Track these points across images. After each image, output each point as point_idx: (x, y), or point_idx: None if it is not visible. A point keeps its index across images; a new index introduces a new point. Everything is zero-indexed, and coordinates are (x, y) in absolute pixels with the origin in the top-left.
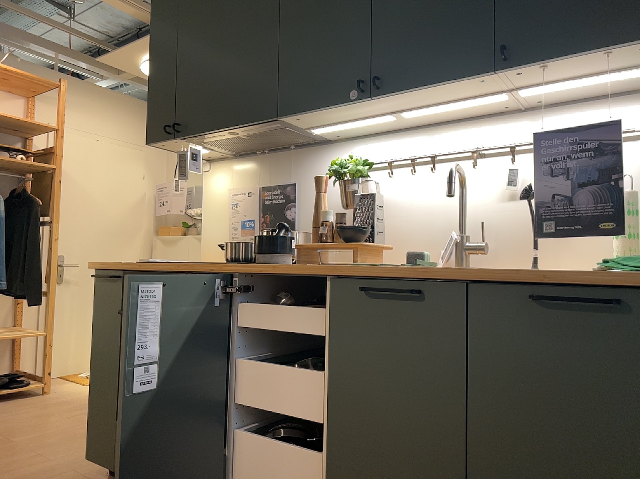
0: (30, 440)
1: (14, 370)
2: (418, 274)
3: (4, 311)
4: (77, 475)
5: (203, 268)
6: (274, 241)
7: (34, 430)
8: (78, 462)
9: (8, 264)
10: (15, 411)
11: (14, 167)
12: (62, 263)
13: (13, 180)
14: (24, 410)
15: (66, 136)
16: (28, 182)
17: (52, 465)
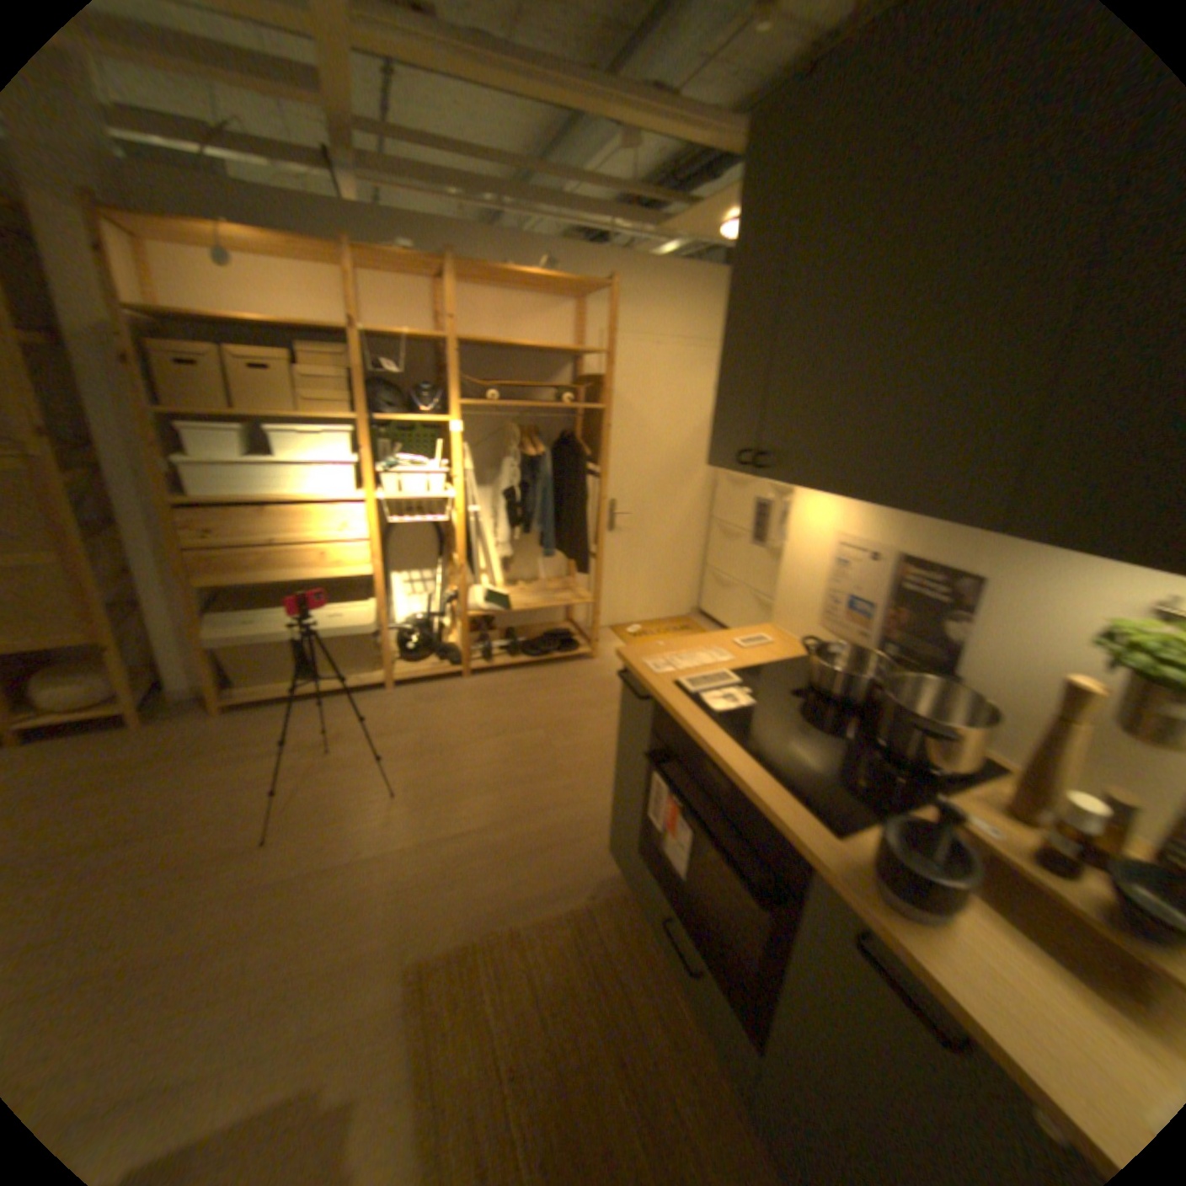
0: (568, 752)
1: (567, 619)
2: None
3: (556, 562)
4: (602, 849)
5: (768, 803)
6: (930, 883)
7: (573, 733)
8: (606, 819)
9: (556, 520)
10: (562, 688)
11: (556, 408)
12: (610, 511)
13: (558, 415)
14: (570, 688)
15: (616, 345)
16: (573, 417)
17: (581, 813)
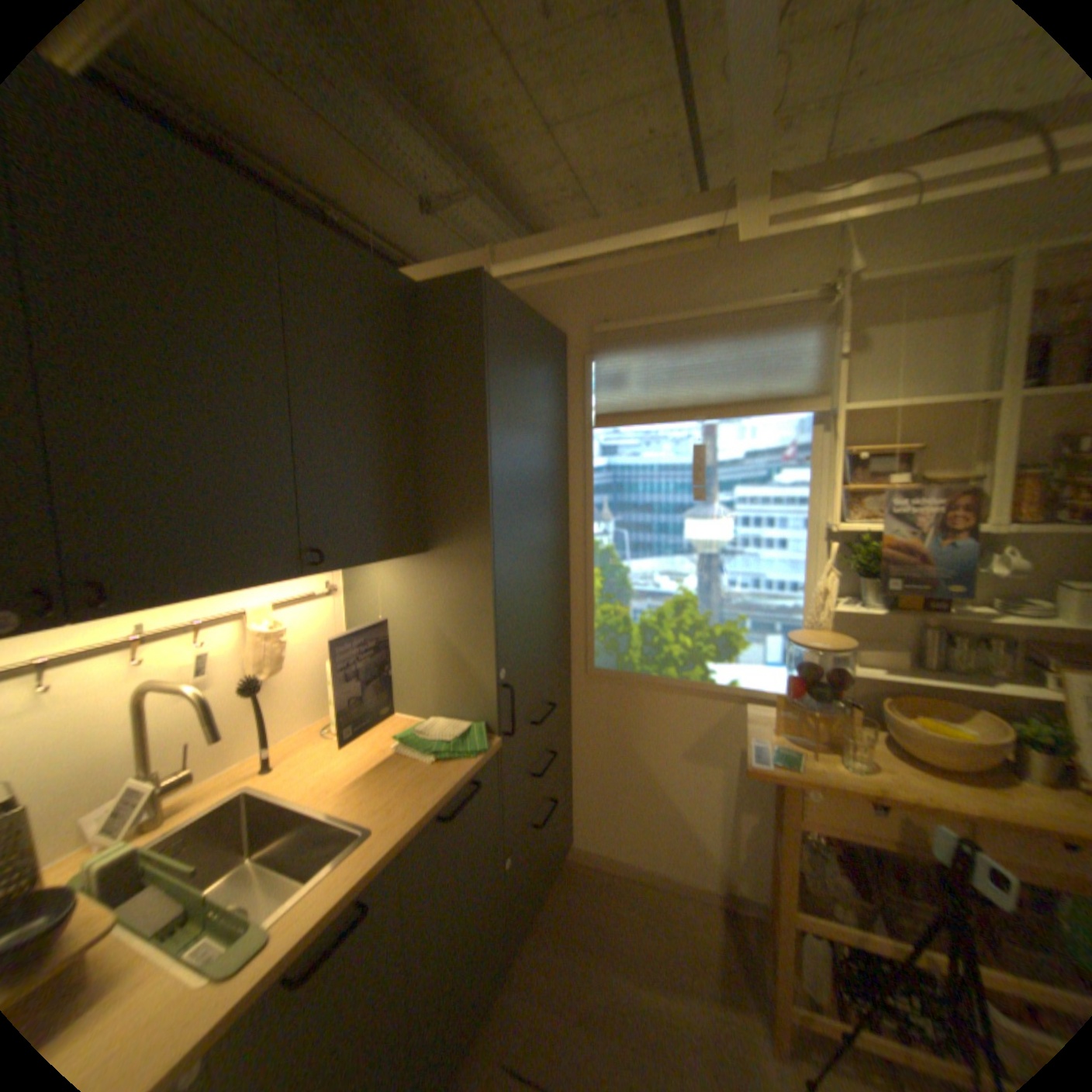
0: None
1: None
2: (358, 887)
3: None
4: None
5: None
6: None
7: None
8: None
9: None
10: None
11: None
12: None
13: None
14: None
15: None
16: None
17: None
